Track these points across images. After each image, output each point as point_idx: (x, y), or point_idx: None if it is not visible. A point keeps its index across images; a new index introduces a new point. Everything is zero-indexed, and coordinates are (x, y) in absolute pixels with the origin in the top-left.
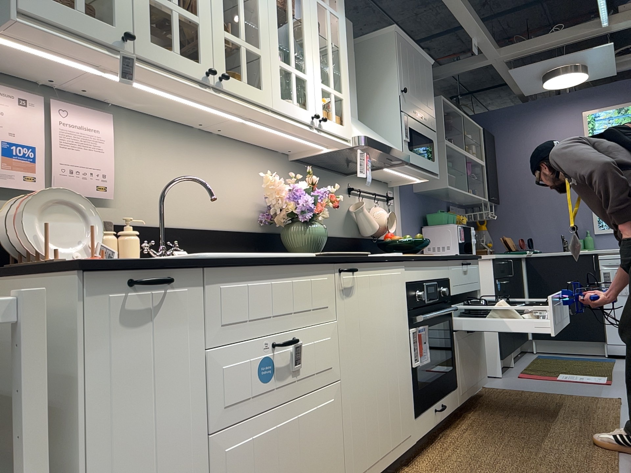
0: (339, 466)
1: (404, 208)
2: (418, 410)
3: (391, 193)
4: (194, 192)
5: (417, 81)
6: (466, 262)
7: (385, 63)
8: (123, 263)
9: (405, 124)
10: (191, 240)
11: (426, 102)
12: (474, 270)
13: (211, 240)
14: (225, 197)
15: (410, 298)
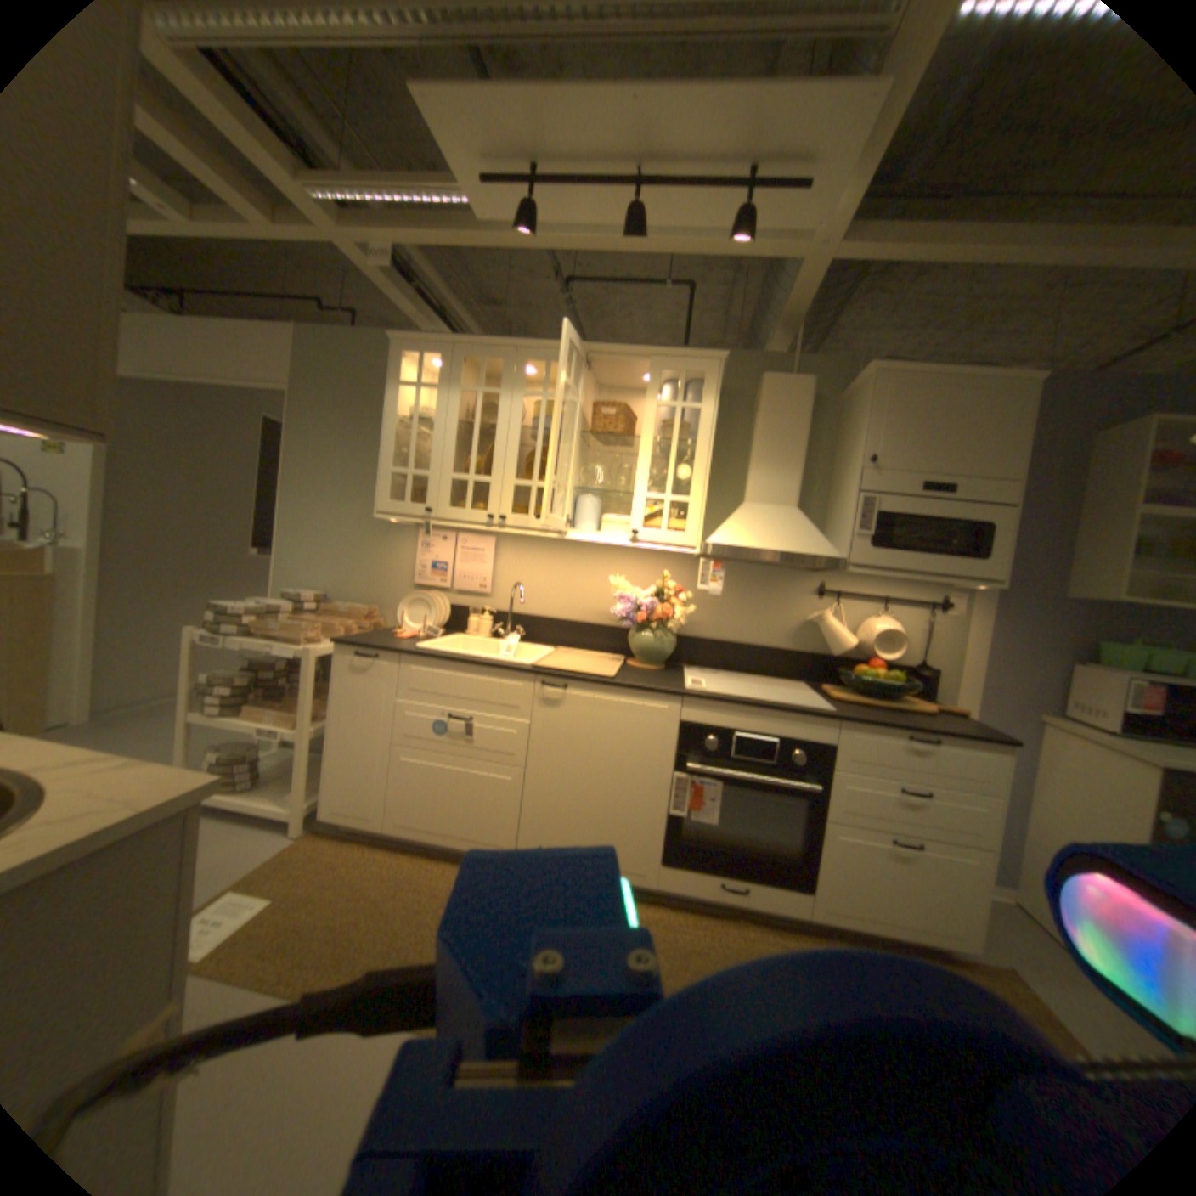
0: (508, 830)
1: (1001, 625)
2: (668, 861)
3: (955, 598)
4: (560, 589)
5: (939, 430)
6: (929, 739)
7: (860, 418)
8: (351, 643)
9: (860, 510)
10: (548, 626)
11: (973, 458)
12: (969, 759)
13: (568, 629)
14: (593, 594)
15: (685, 740)
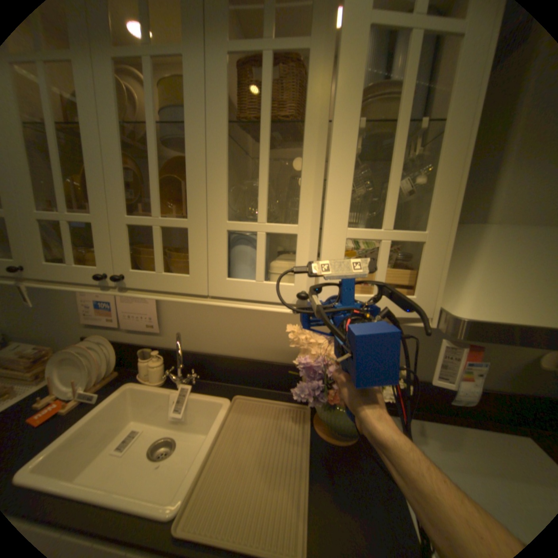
0: None
1: None
2: None
3: None
4: (234, 327)
5: None
6: None
7: None
8: None
9: None
10: (225, 365)
11: None
12: None
13: (246, 368)
14: (270, 331)
15: None
